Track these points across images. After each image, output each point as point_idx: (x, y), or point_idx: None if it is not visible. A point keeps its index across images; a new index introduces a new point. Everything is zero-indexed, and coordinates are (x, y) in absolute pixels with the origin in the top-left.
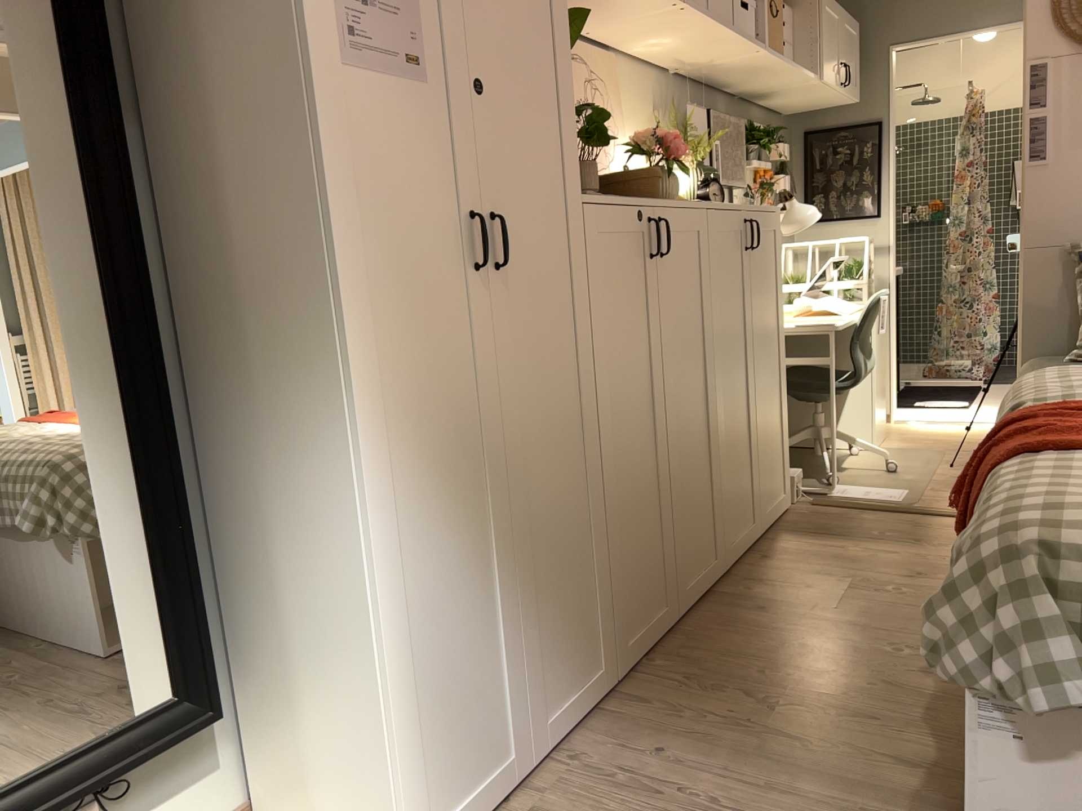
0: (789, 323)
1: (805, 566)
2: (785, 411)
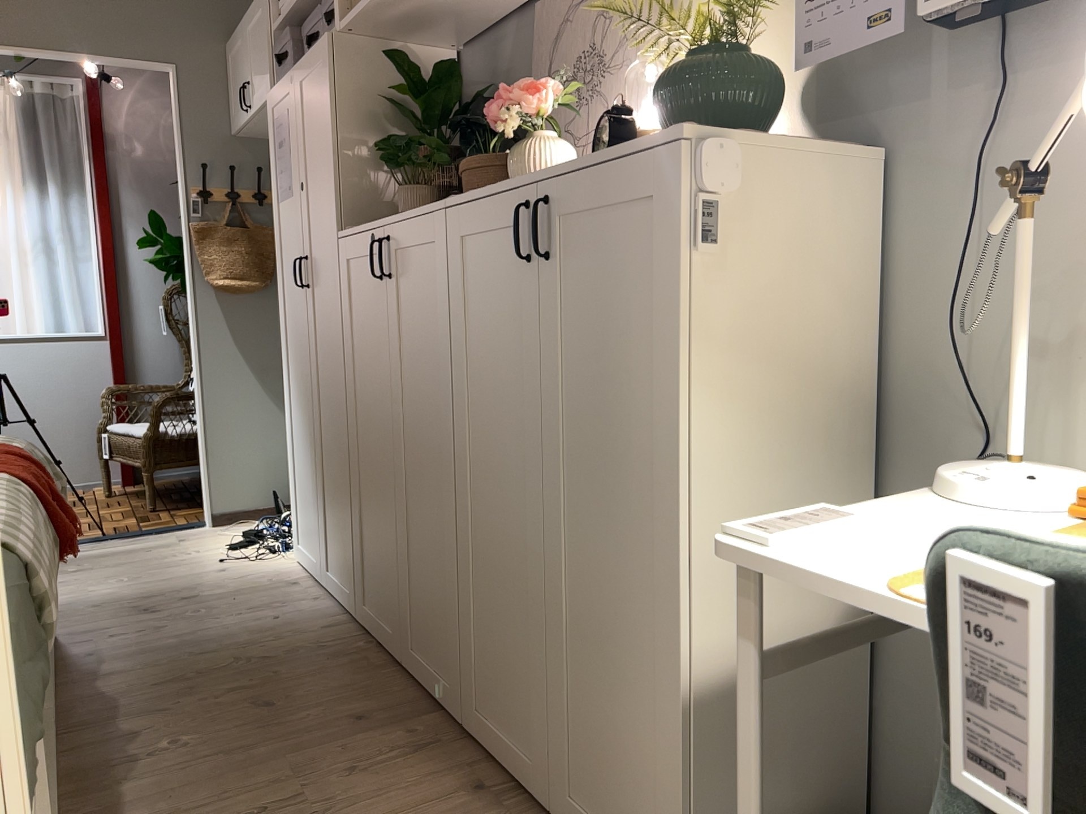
0: (884, 529)
1: (399, 811)
2: (683, 713)
